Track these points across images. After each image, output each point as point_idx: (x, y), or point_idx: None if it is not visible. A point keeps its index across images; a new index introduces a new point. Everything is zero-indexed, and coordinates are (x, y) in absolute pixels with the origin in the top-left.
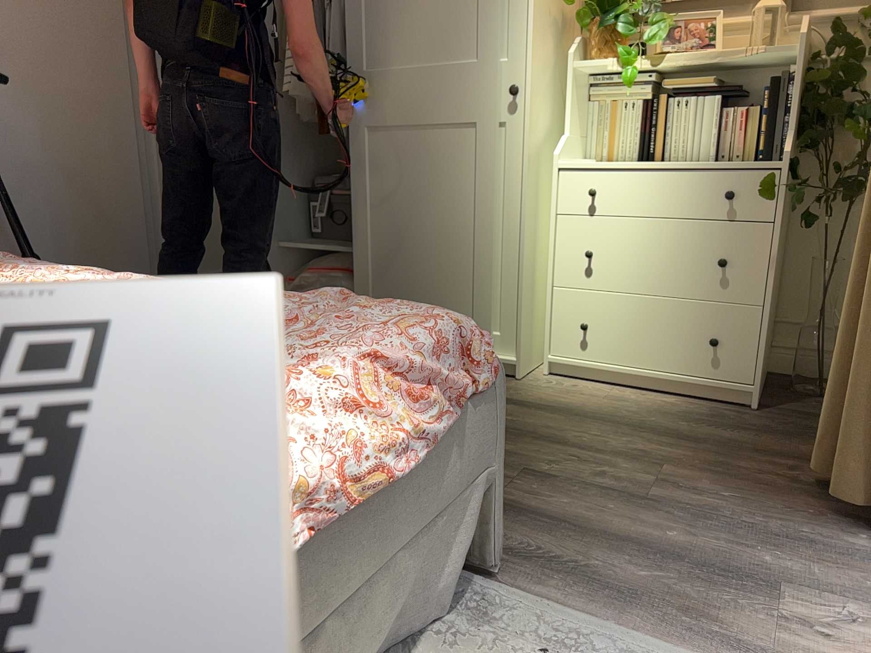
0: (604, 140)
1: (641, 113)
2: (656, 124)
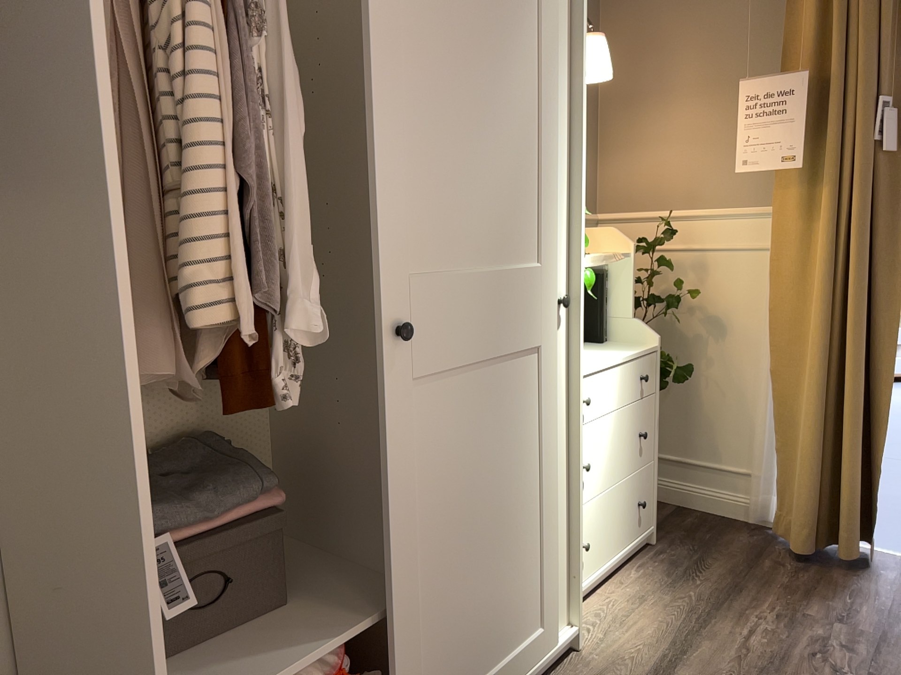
0: None
1: None
2: None
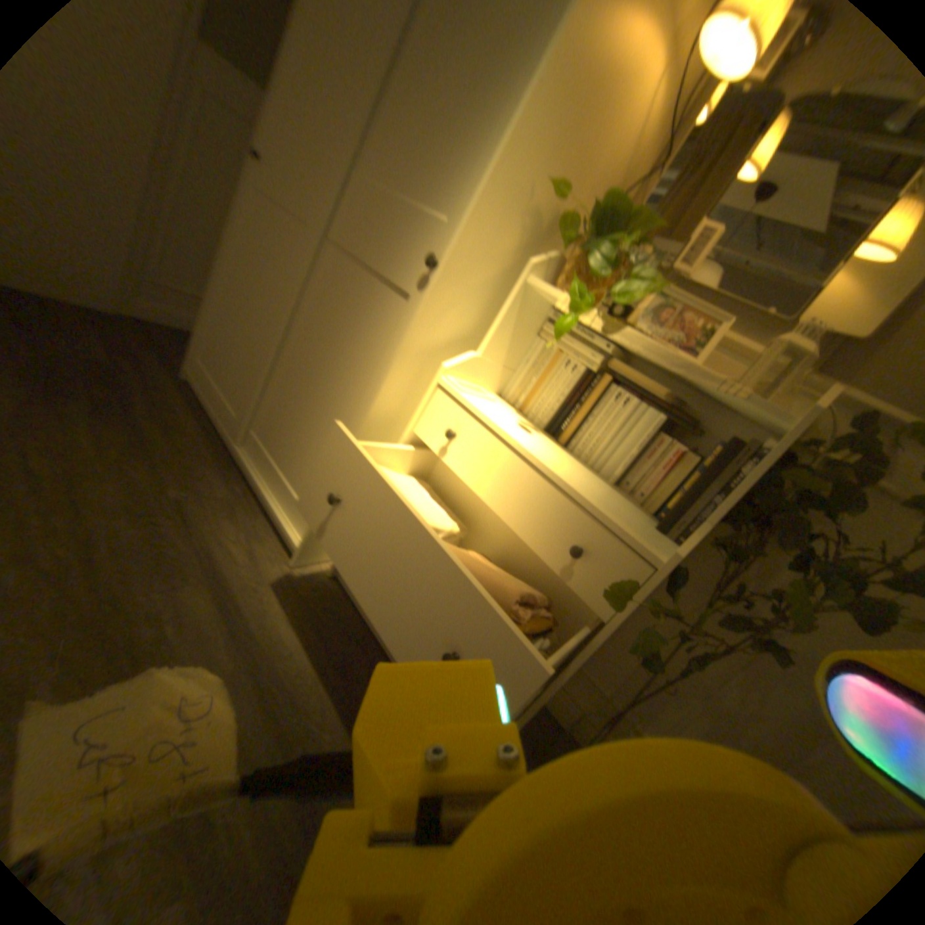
0: (528, 385)
1: (574, 380)
2: (583, 403)
